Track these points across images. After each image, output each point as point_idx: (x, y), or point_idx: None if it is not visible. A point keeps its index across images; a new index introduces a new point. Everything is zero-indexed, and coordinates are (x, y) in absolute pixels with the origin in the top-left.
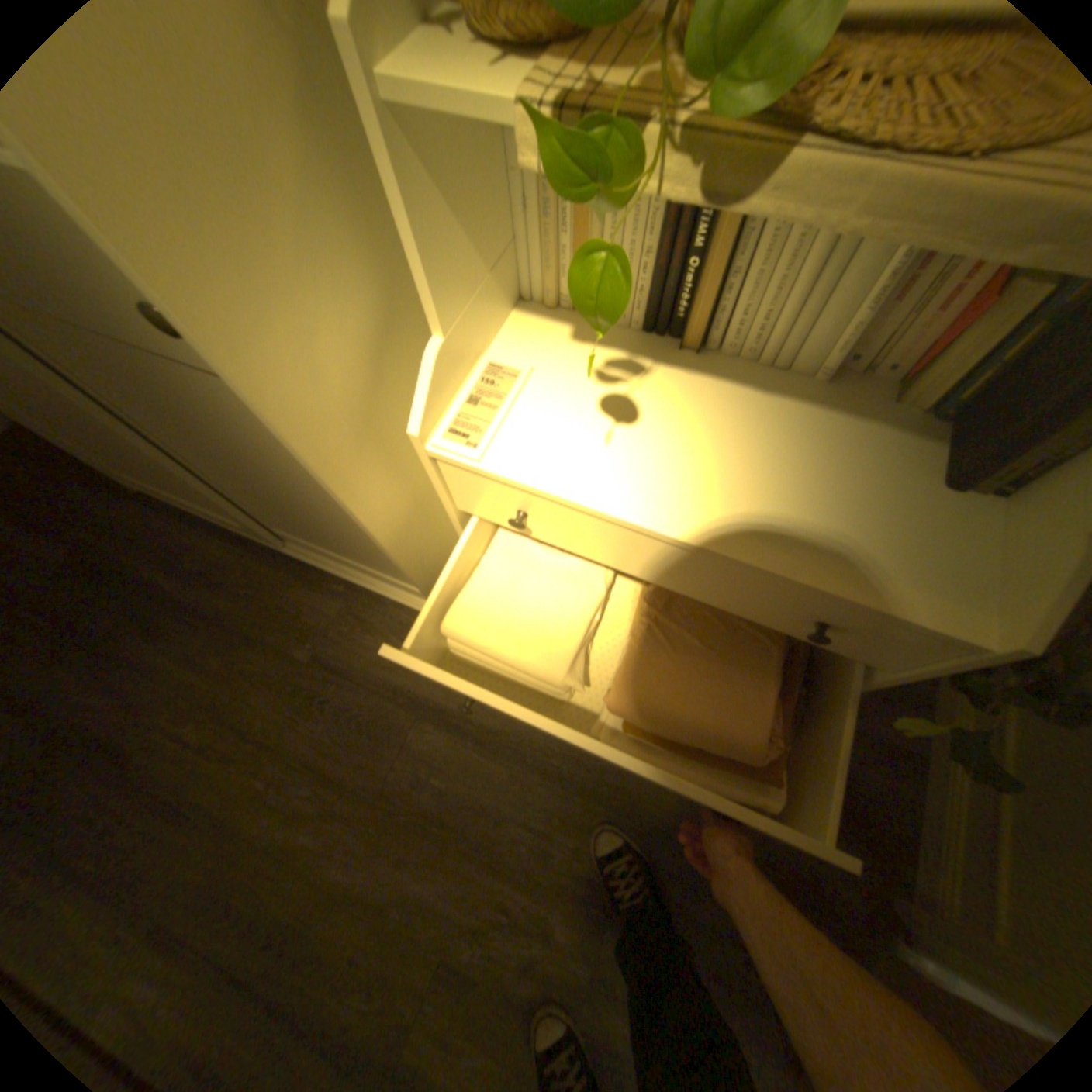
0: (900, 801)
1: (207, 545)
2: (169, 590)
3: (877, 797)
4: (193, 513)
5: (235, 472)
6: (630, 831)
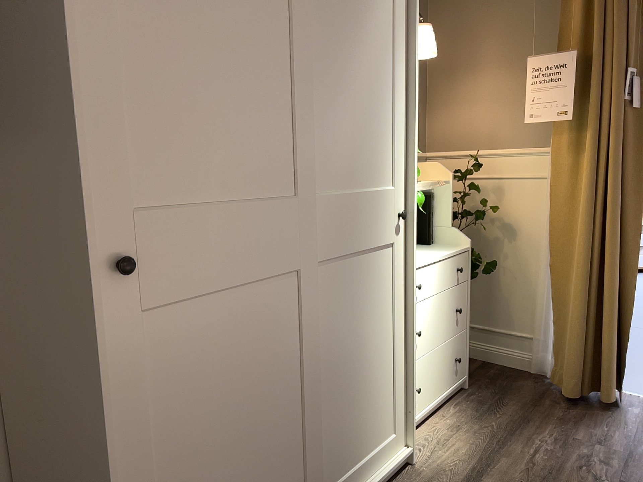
0: (497, 366)
1: None
2: None
3: (497, 369)
4: None
5: (349, 357)
6: (522, 420)
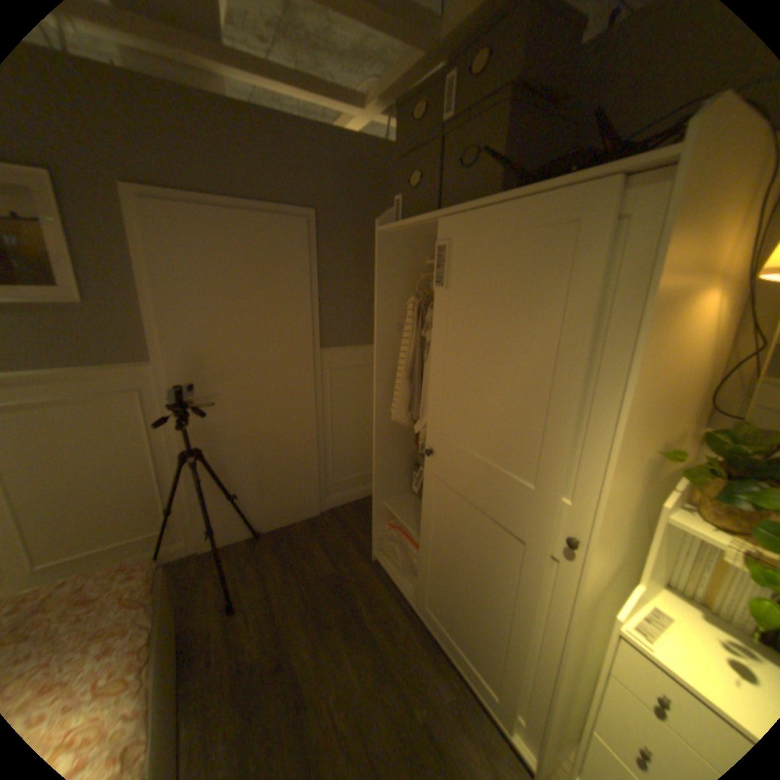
0: None
1: (393, 607)
2: (365, 619)
3: None
4: (397, 586)
5: (479, 584)
6: None
